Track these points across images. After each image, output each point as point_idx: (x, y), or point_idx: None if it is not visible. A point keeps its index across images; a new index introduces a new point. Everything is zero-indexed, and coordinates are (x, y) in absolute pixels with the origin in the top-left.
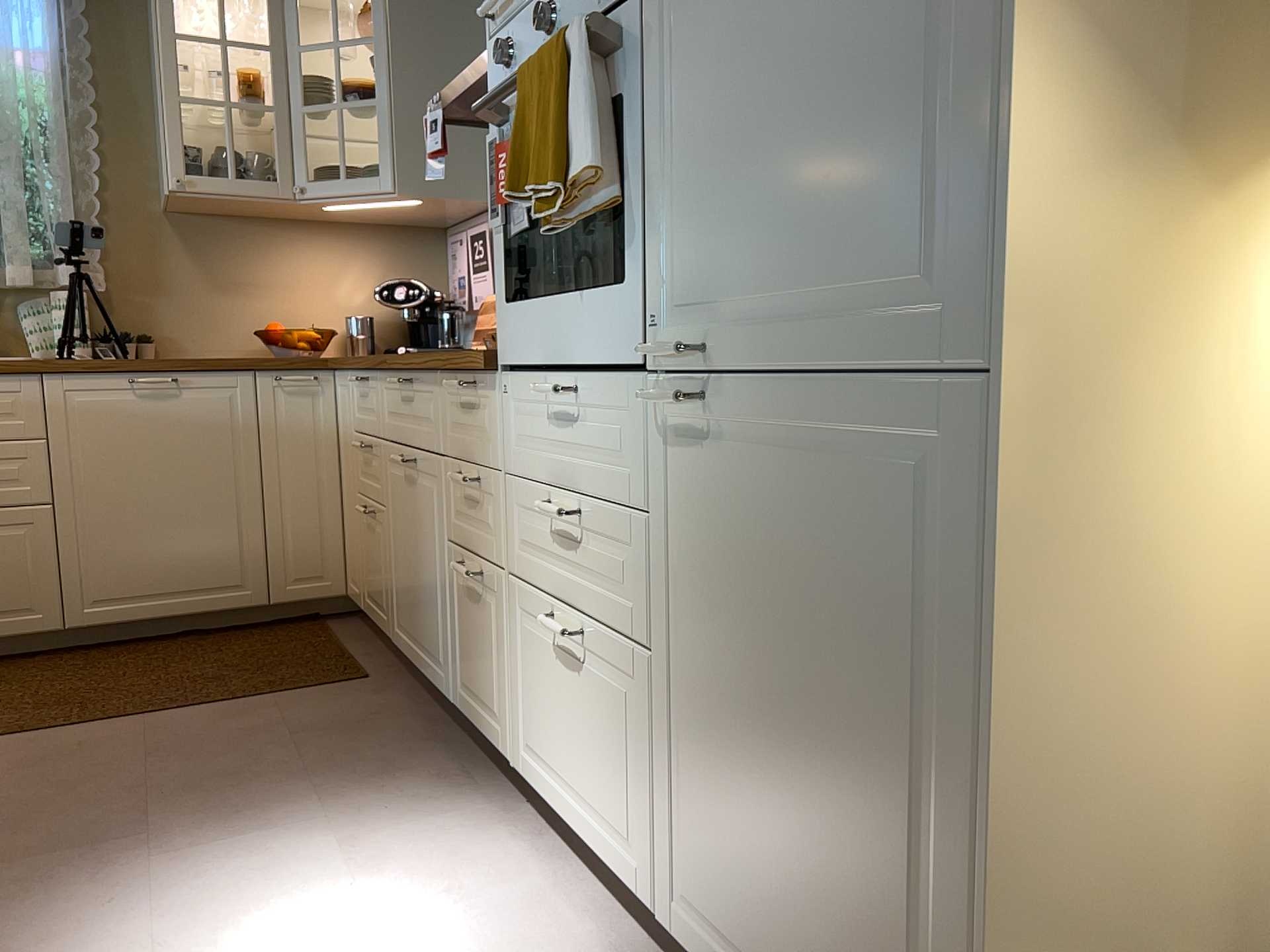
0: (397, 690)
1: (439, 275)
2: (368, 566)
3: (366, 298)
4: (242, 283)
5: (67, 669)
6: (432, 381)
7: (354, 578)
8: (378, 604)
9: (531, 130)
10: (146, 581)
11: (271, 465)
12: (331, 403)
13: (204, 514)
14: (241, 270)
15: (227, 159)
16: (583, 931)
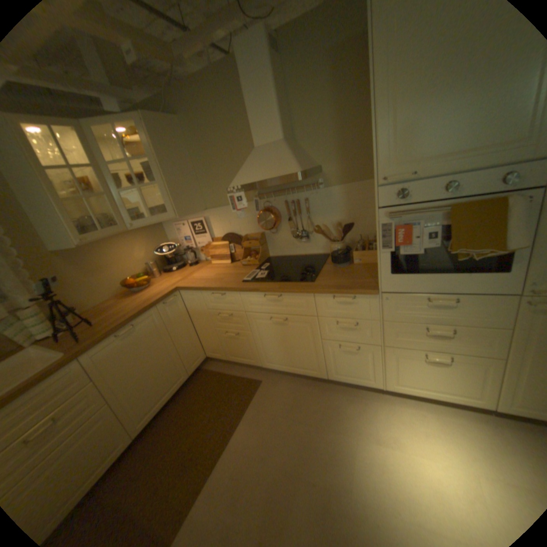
0: (277, 380)
1: (163, 236)
2: (232, 348)
3: (144, 254)
4: (98, 268)
5: (150, 453)
6: (305, 295)
7: (215, 352)
8: (244, 358)
9: (466, 230)
10: (152, 401)
11: (173, 334)
12: (181, 302)
13: (160, 365)
14: (95, 263)
15: (89, 222)
16: (456, 419)
